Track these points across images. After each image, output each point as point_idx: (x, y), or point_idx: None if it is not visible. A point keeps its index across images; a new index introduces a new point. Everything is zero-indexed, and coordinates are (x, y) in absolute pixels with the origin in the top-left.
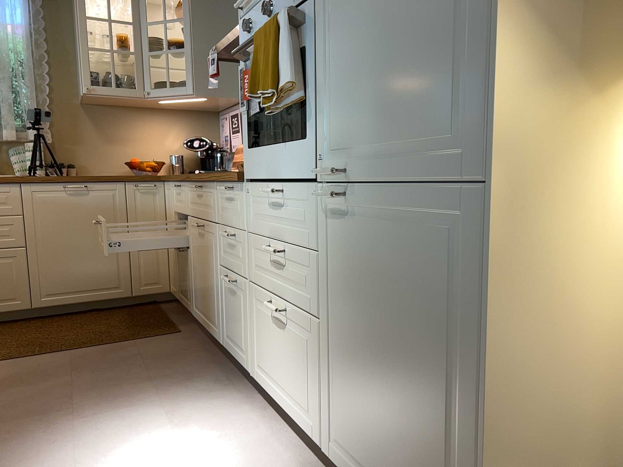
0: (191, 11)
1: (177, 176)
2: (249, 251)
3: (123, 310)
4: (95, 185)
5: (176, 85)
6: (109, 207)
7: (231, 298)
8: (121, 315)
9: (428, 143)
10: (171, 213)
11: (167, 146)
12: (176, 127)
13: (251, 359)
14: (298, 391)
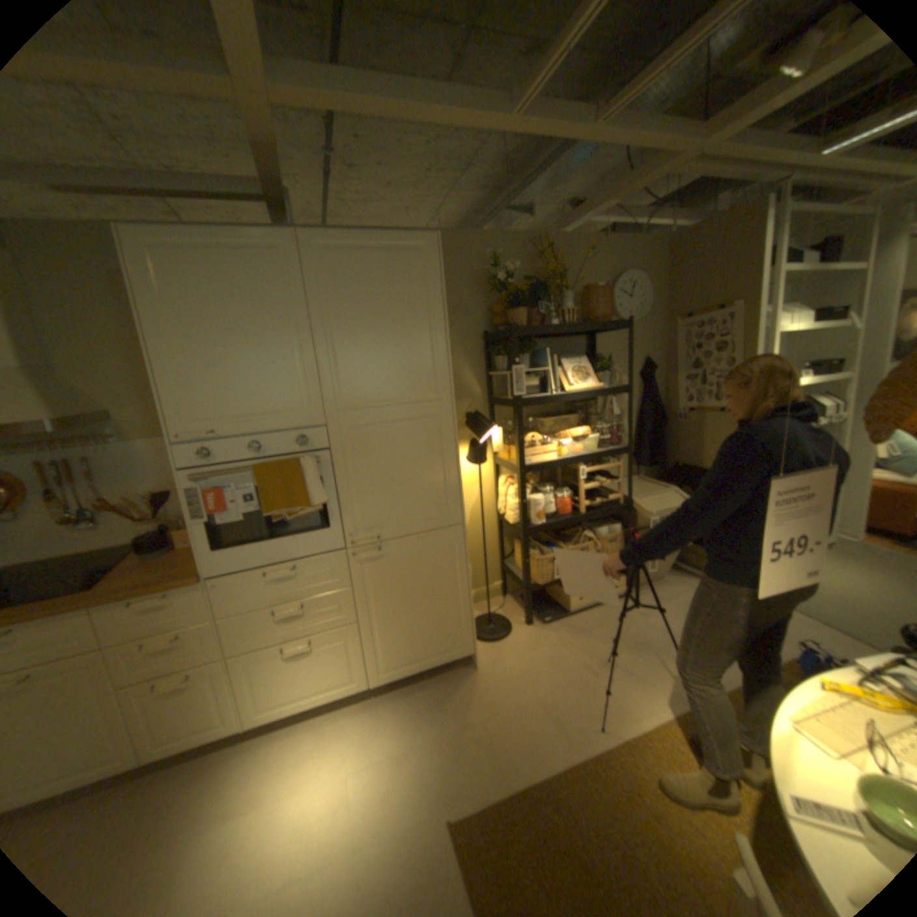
0: None
1: None
2: (218, 635)
3: None
4: None
5: None
6: None
7: (169, 699)
8: None
9: (429, 516)
10: None
11: None
12: None
13: (234, 719)
14: (330, 679)
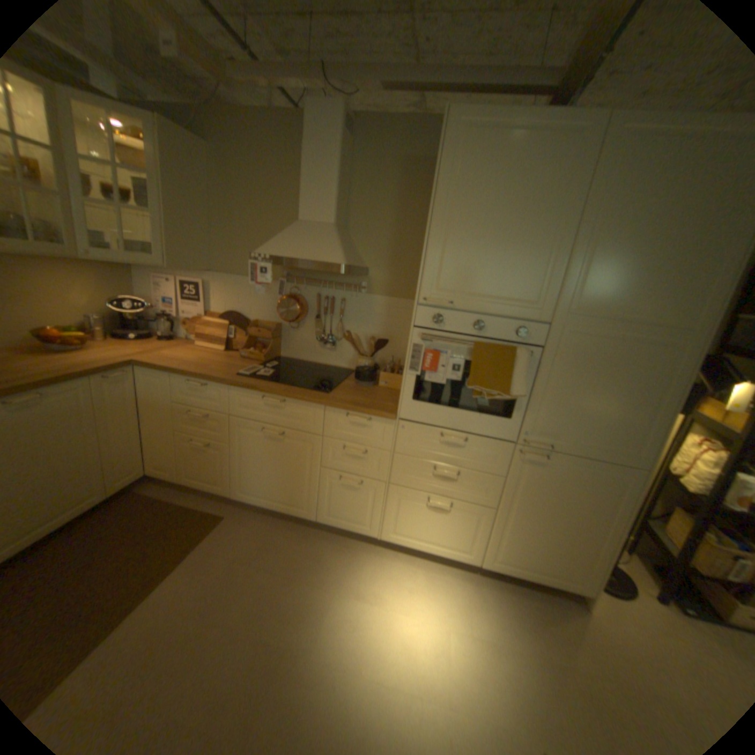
0: (155, 164)
1: (208, 377)
2: (392, 463)
3: (100, 516)
4: (52, 389)
5: (103, 236)
6: (73, 411)
7: (347, 490)
8: (110, 523)
9: (615, 448)
10: (160, 403)
11: (72, 303)
12: (81, 280)
13: (378, 528)
14: (455, 541)
